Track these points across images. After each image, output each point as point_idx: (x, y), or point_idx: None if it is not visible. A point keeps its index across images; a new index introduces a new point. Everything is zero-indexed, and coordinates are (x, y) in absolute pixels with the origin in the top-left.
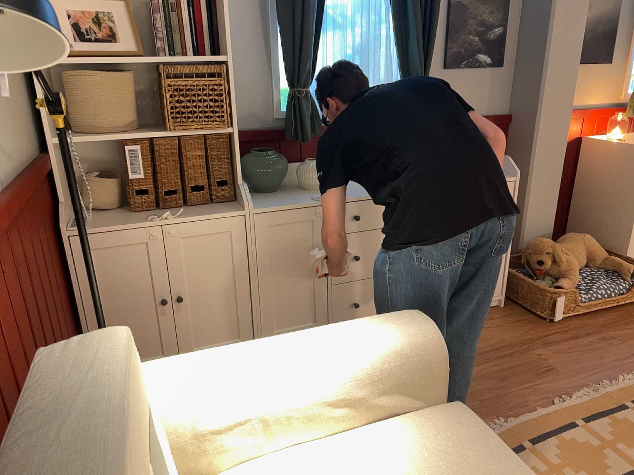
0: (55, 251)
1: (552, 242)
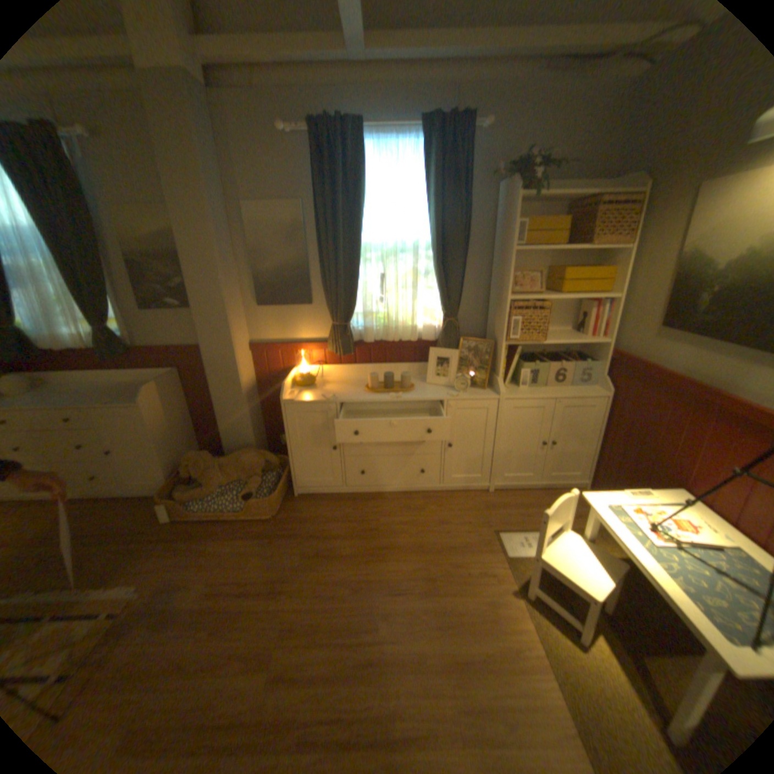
0: None
1: (202, 457)
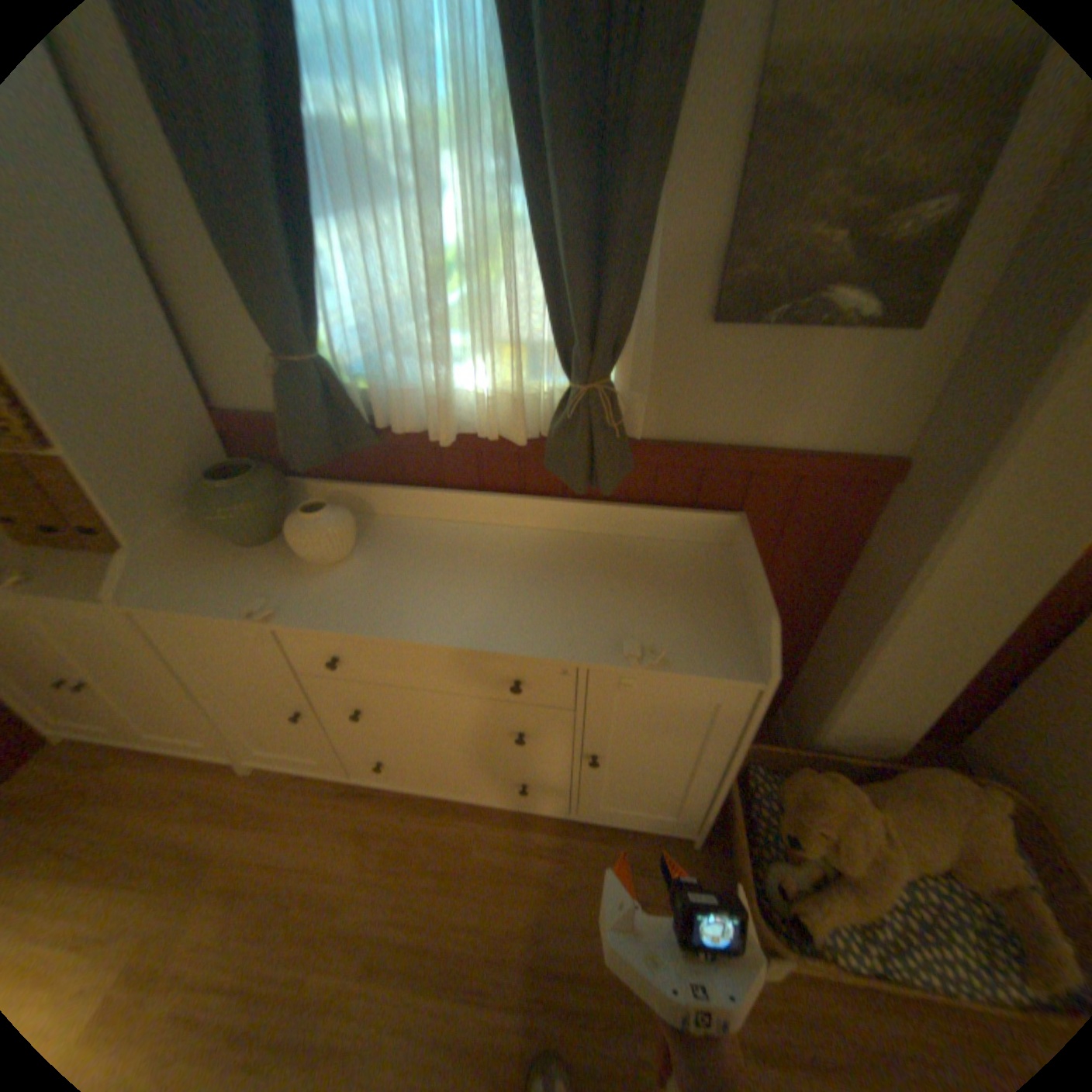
0: None
1: (861, 804)
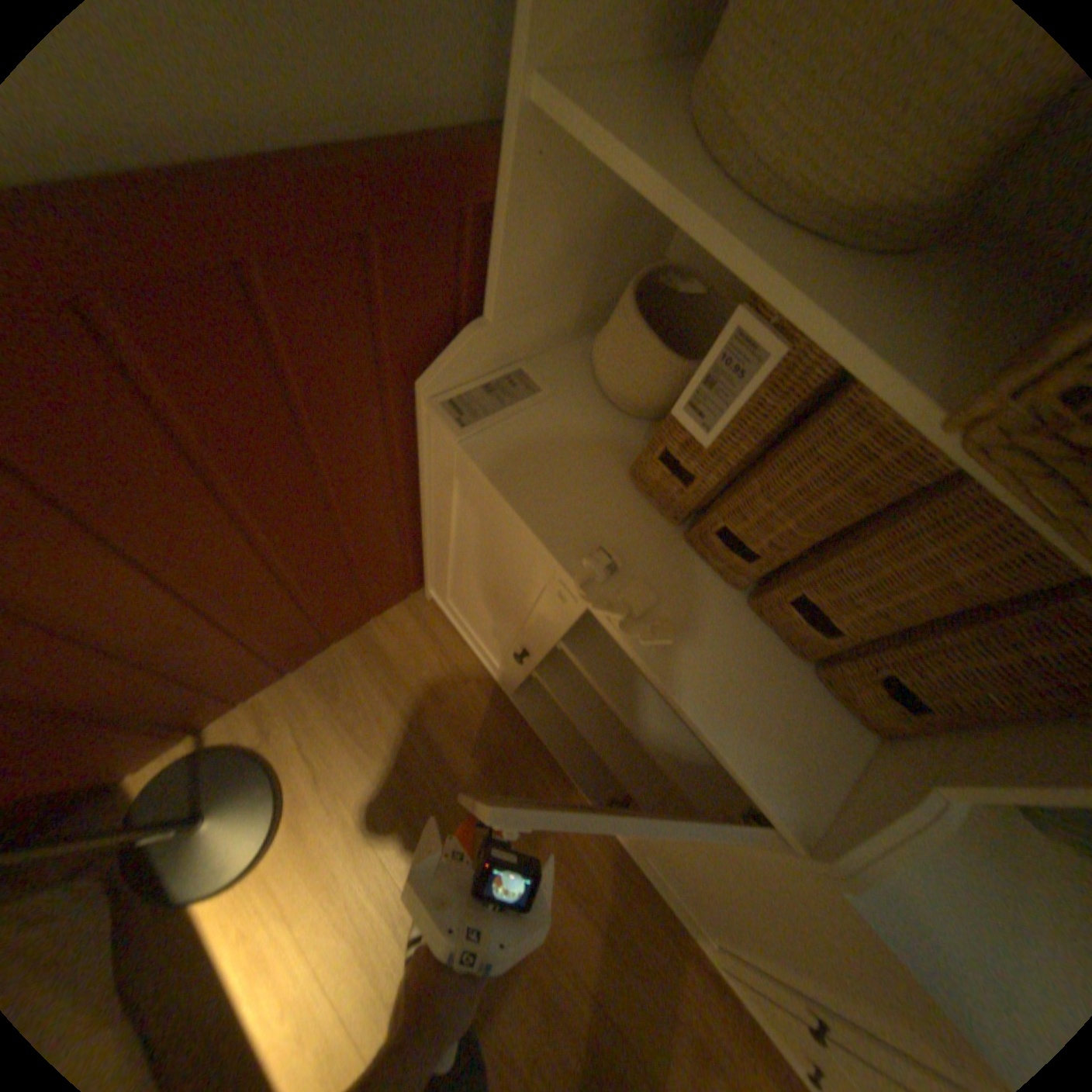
0: (384, 427)
1: None
